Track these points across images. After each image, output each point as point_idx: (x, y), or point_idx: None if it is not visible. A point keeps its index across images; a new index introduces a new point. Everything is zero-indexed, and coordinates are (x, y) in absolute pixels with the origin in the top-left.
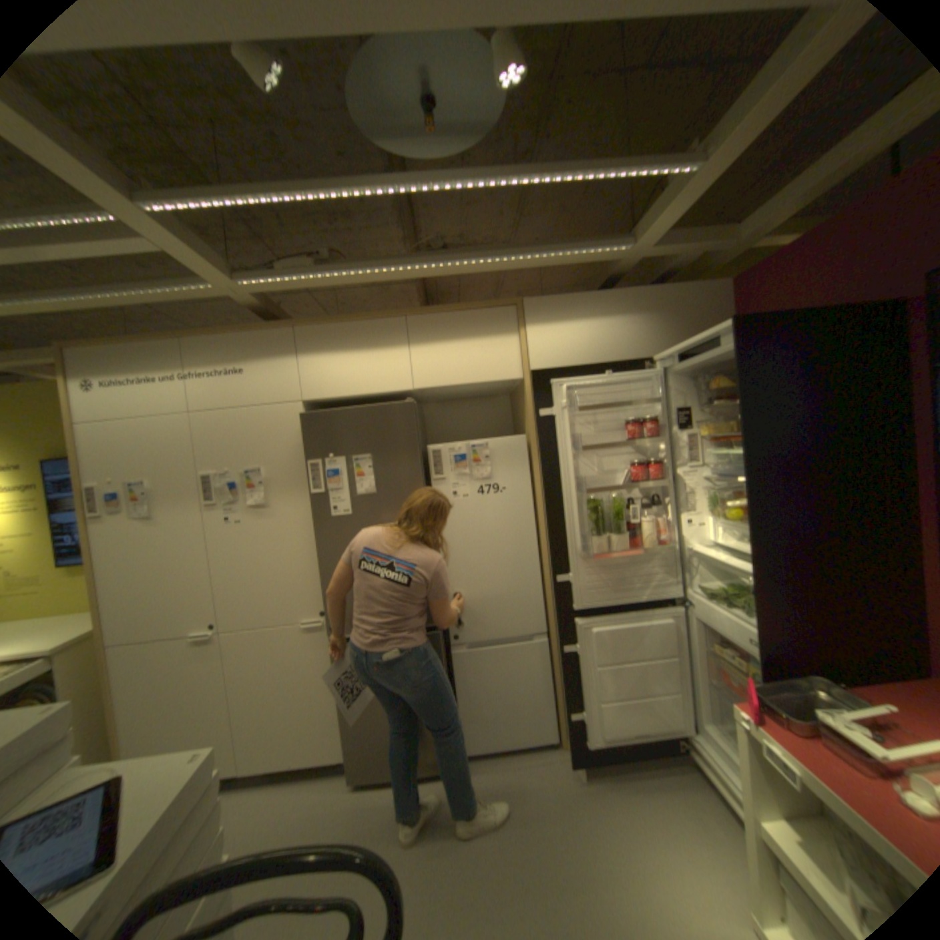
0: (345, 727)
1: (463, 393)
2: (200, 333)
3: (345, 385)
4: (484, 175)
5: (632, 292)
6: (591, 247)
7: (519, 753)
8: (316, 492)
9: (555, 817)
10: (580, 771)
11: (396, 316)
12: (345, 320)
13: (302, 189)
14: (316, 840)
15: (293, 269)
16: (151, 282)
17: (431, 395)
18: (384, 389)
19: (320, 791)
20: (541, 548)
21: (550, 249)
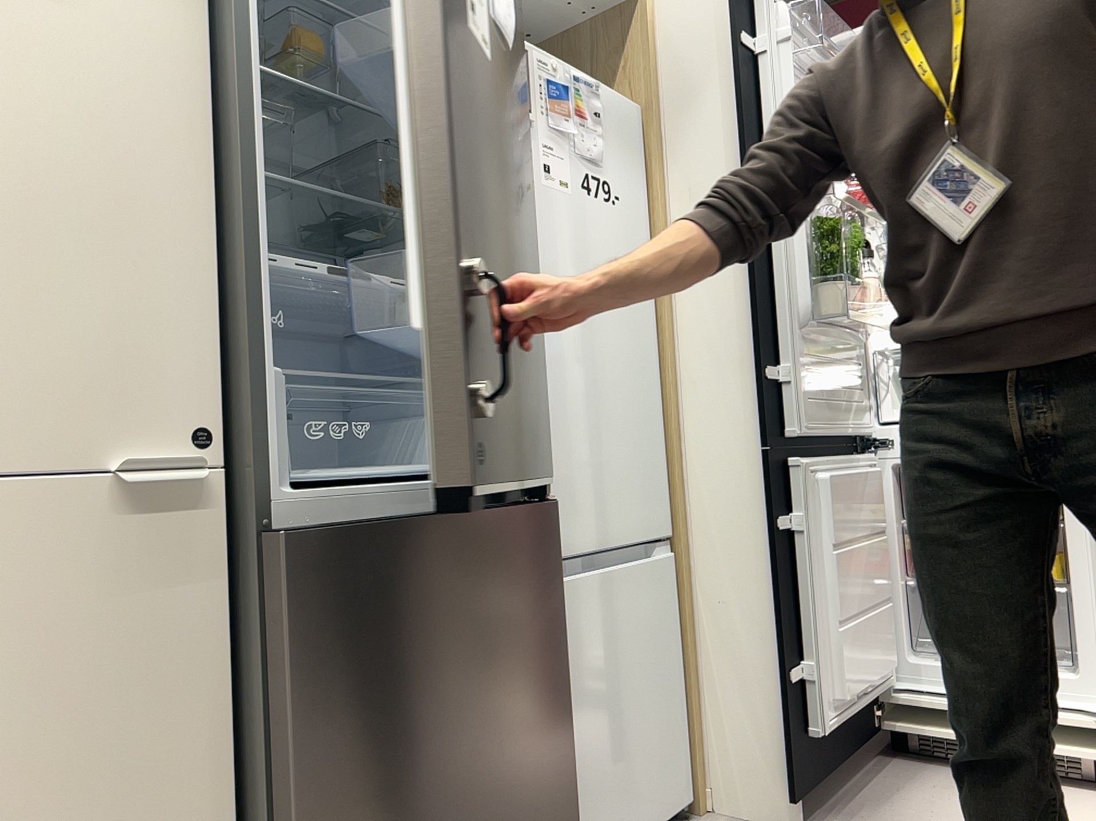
0: None
1: None
2: None
3: None
4: None
5: None
6: None
7: None
8: None
9: None
10: (799, 800)
11: None
12: None
13: None
14: None
15: None
16: None
17: None
18: None
19: None
20: (659, 348)
21: None
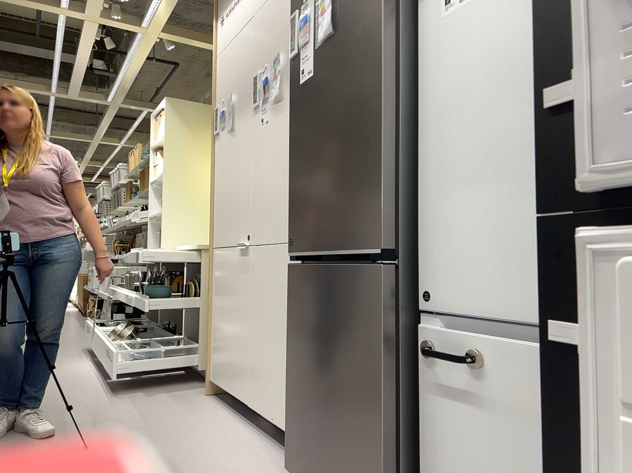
0: (290, 387)
1: None
2: None
3: None
4: None
5: None
6: None
7: None
8: (292, 57)
9: None
10: None
11: None
12: None
13: None
14: None
15: None
16: None
17: None
18: None
19: (278, 464)
20: None
21: None
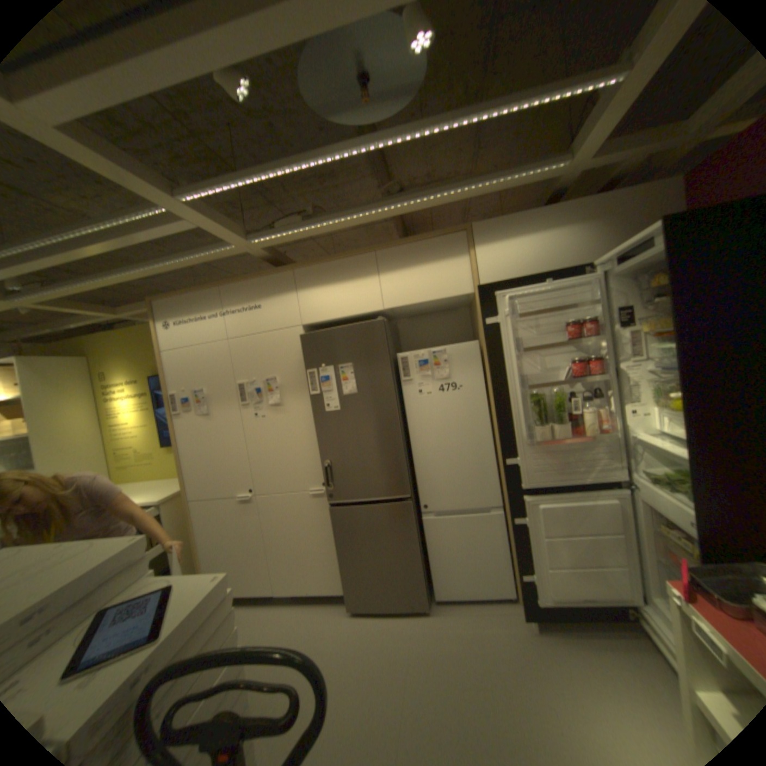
0: (343, 569)
1: (426, 308)
2: (231, 281)
3: (332, 311)
4: (418, 127)
5: (574, 203)
6: (529, 169)
7: (482, 603)
8: (314, 394)
9: (509, 659)
10: (533, 624)
11: (367, 252)
12: (329, 260)
13: (280, 166)
14: (324, 648)
15: (288, 226)
16: (197, 249)
17: (400, 312)
18: (360, 311)
19: (329, 613)
20: (495, 435)
21: (491, 177)
